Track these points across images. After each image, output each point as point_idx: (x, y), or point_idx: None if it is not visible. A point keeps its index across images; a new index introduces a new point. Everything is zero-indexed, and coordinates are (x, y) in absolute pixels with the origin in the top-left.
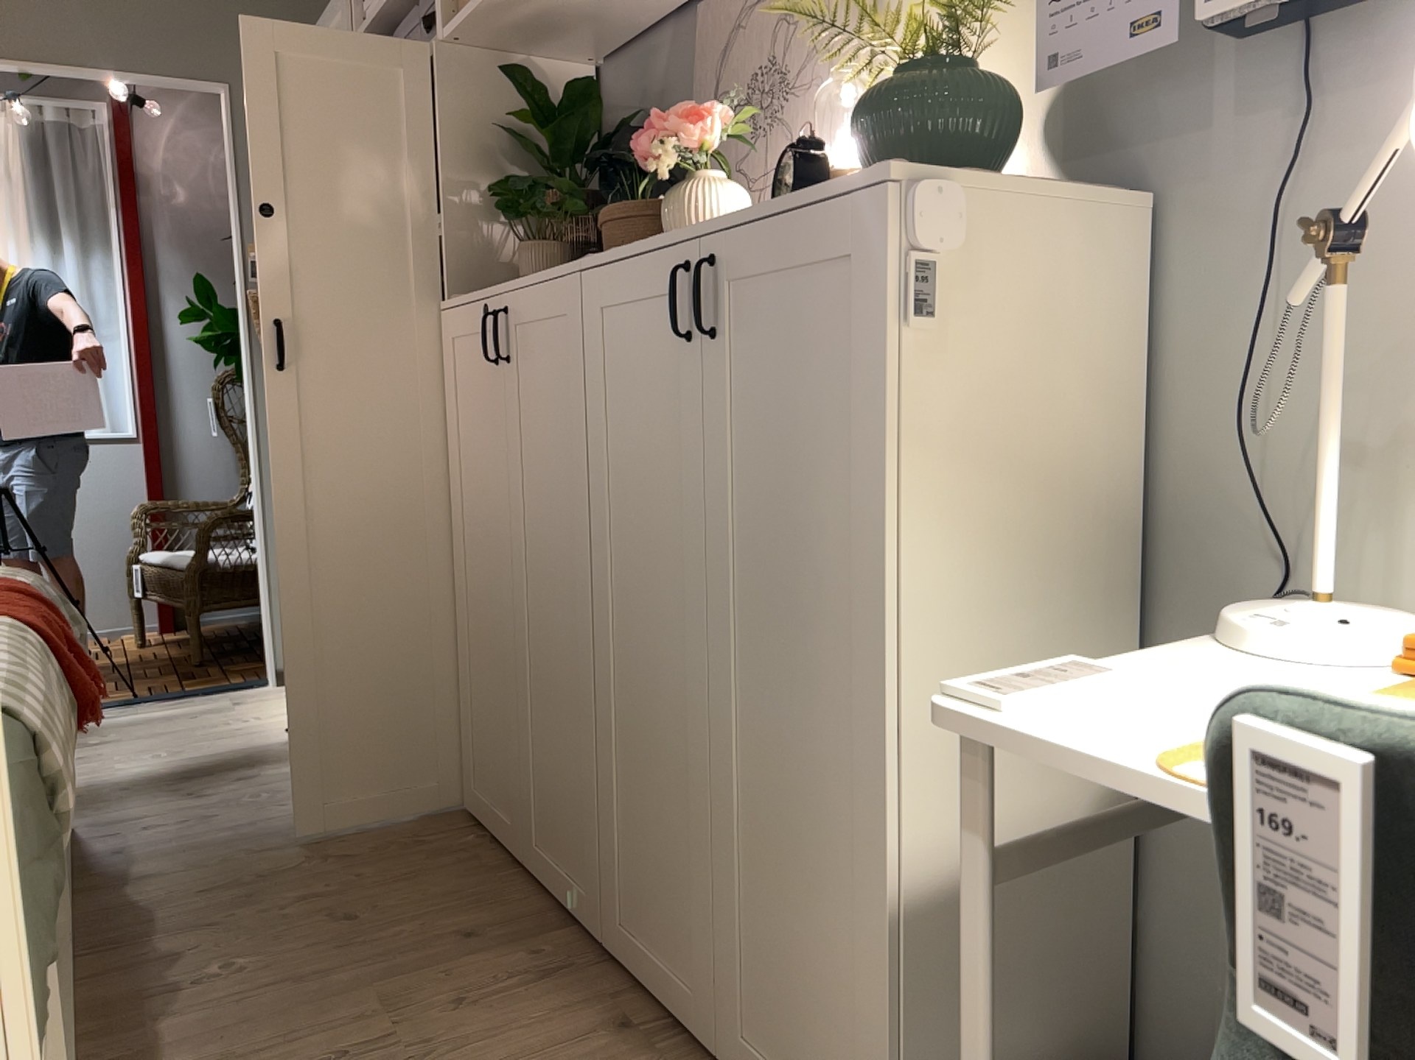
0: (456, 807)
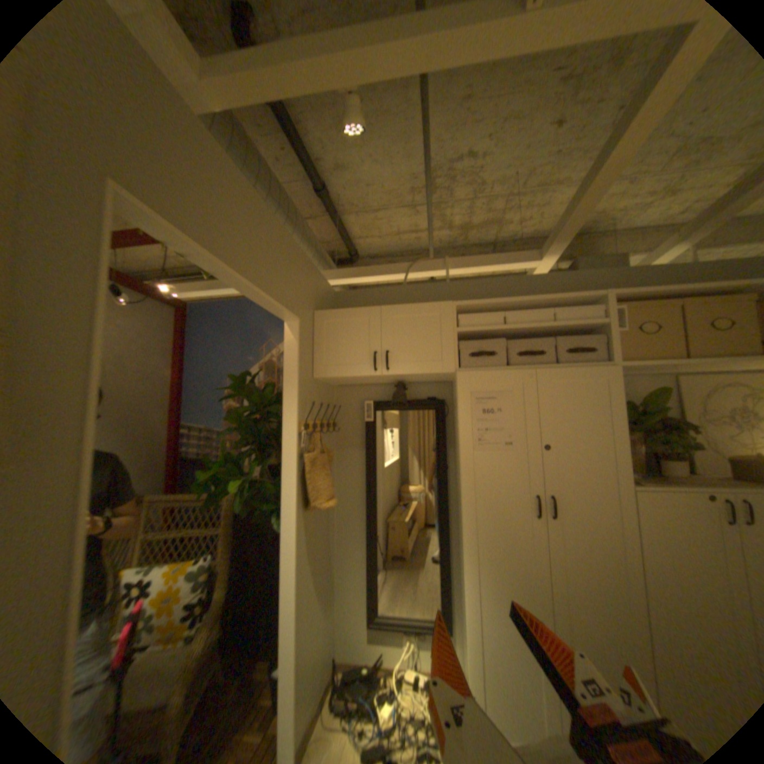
0: None
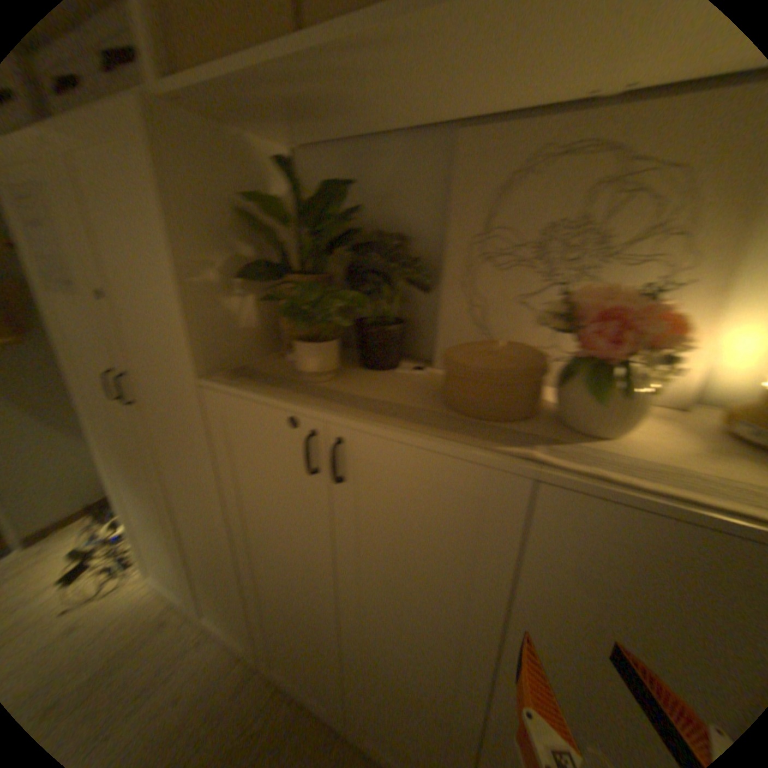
0: (248, 669)
